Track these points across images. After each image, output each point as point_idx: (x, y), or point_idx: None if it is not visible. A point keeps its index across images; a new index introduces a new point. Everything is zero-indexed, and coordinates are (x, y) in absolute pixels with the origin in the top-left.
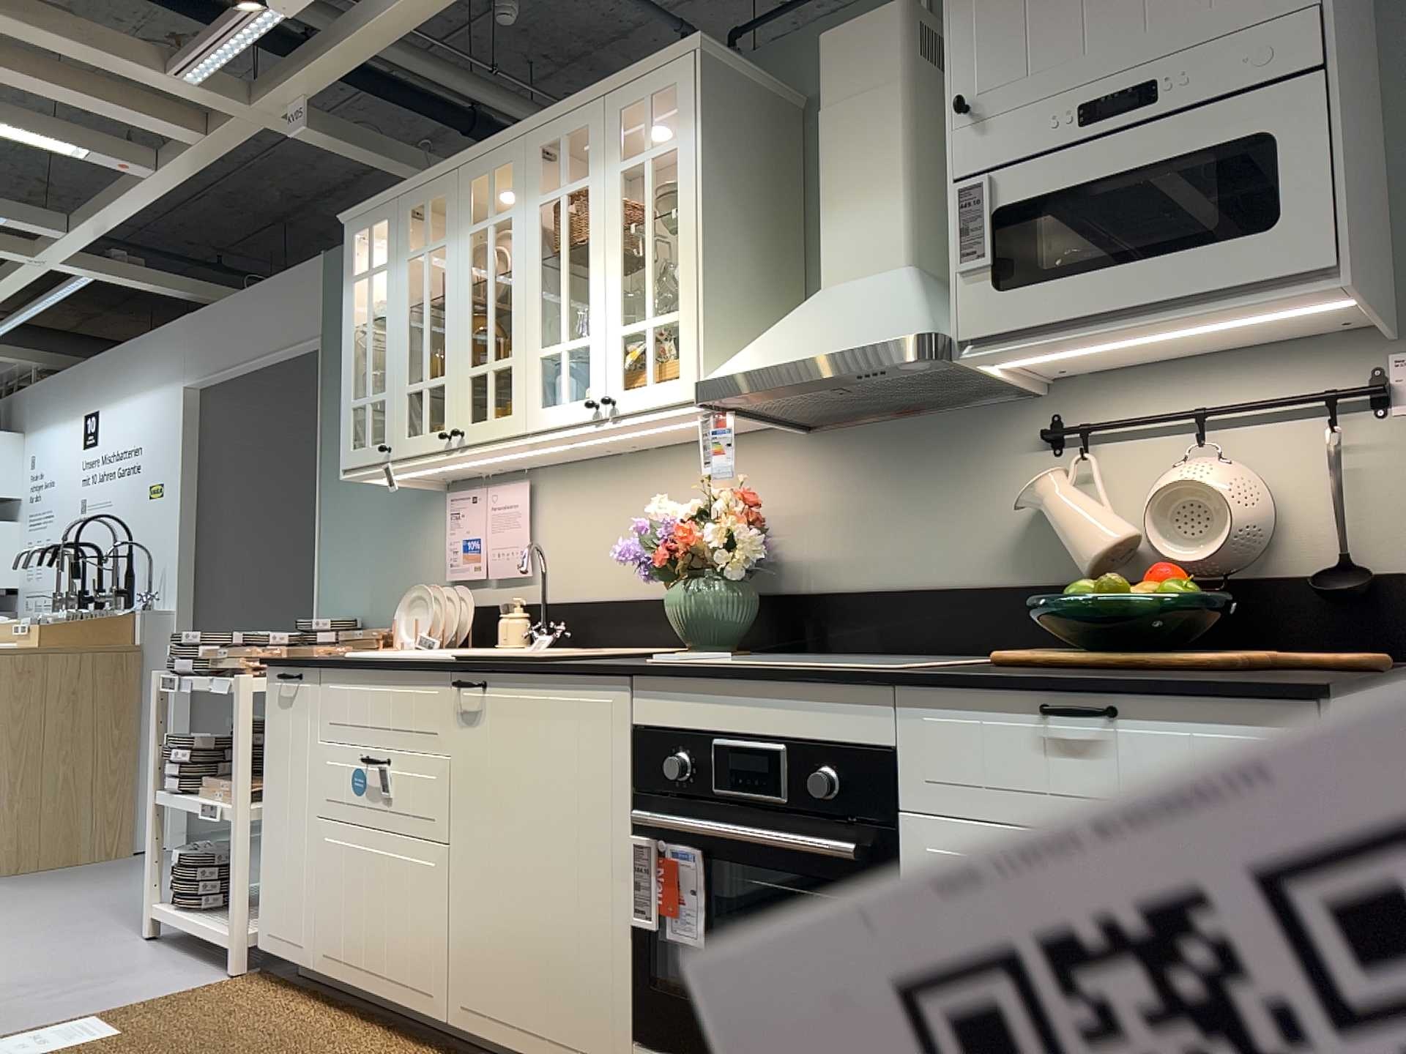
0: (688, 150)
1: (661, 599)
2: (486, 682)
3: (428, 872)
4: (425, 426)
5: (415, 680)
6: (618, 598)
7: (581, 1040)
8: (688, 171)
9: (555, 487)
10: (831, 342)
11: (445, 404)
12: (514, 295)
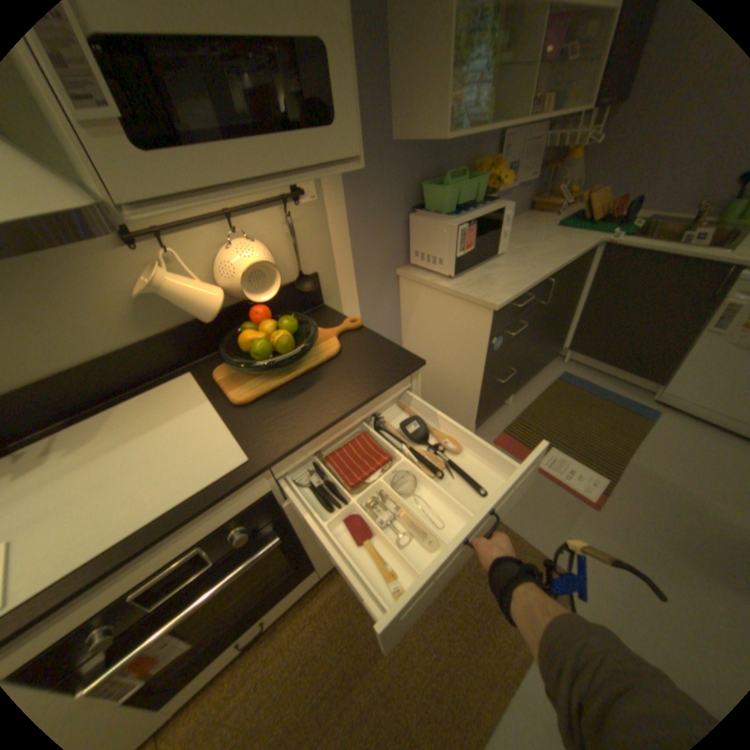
0: None
1: None
2: None
3: None
4: None
5: None
6: None
7: None
8: None
9: None
10: None
11: None
12: None
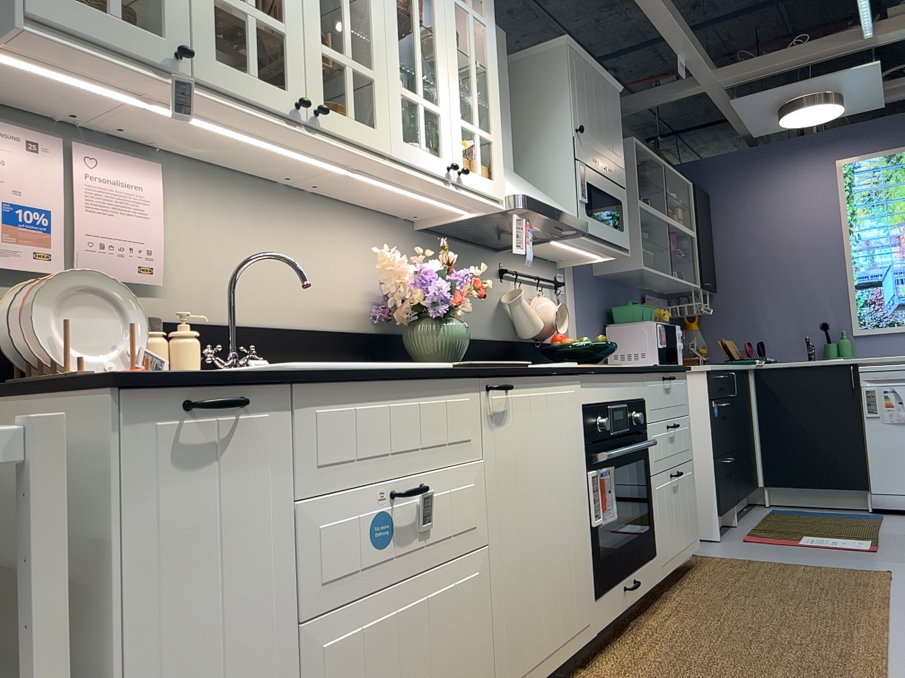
0: (493, 35)
1: (327, 331)
2: (509, 385)
3: (474, 584)
4: (253, 68)
5: (446, 388)
6: (281, 326)
7: (578, 623)
8: (494, 49)
9: (190, 187)
10: (557, 206)
11: (286, 60)
12: (373, 12)
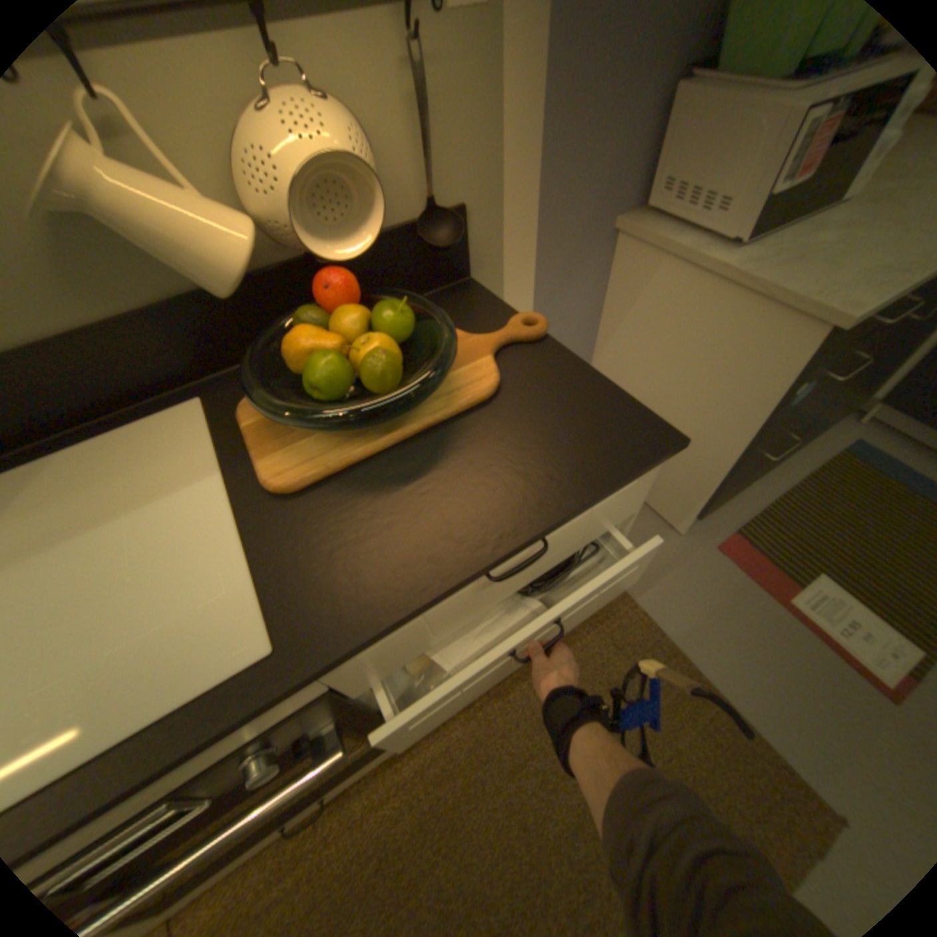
0: None
1: None
2: None
3: None
4: None
5: None
6: None
7: None
8: None
9: None
10: None
11: None
12: None
